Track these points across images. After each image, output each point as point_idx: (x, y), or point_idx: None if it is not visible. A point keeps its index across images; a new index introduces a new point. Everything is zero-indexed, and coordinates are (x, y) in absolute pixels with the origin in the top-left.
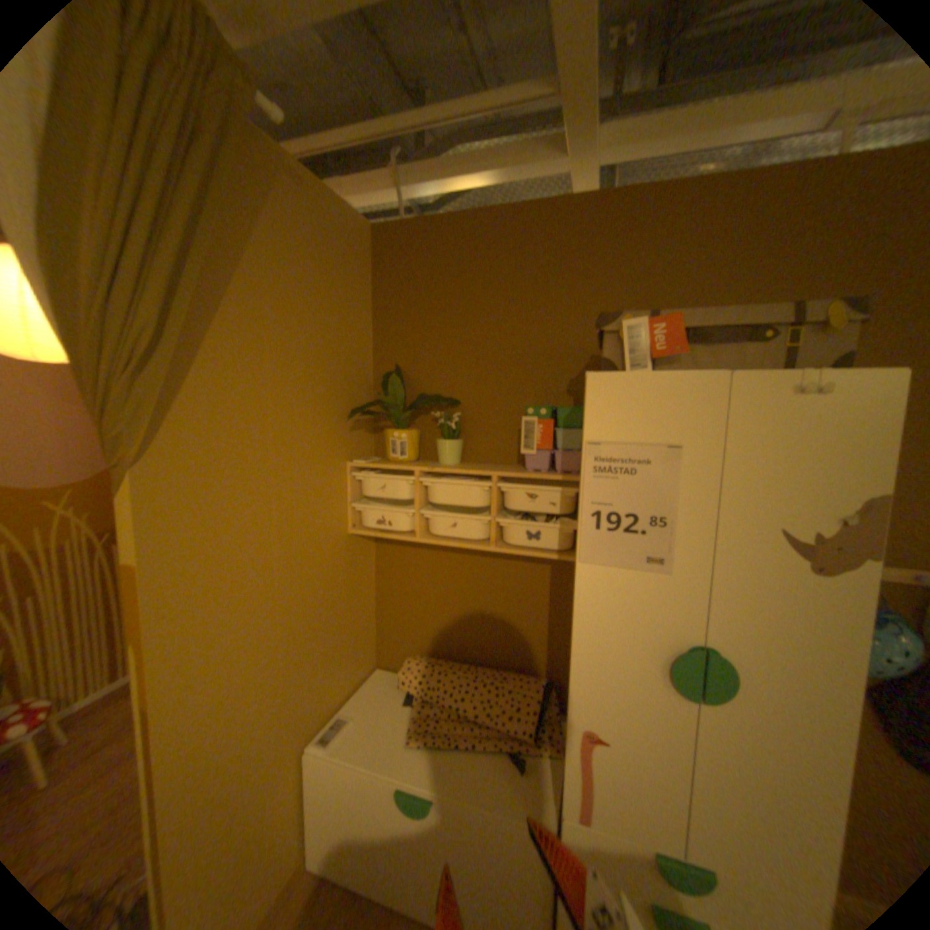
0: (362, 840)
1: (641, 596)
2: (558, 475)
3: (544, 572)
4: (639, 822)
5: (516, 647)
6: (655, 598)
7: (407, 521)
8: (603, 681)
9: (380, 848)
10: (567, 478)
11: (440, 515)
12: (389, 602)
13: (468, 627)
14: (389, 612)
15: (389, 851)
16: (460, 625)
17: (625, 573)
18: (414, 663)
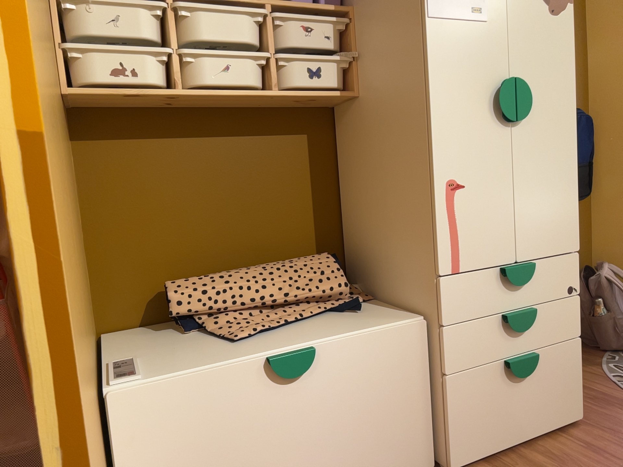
0: (224, 466)
1: (470, 43)
2: (330, 5)
3: (302, 141)
4: (489, 246)
5: (284, 234)
6: (479, 43)
7: (157, 72)
8: (455, 127)
9: (251, 457)
10: (333, 14)
11: (210, 53)
12: (109, 227)
13: (228, 228)
14: (111, 242)
15: (264, 453)
16: (217, 229)
17: (459, 24)
18: (180, 281)
